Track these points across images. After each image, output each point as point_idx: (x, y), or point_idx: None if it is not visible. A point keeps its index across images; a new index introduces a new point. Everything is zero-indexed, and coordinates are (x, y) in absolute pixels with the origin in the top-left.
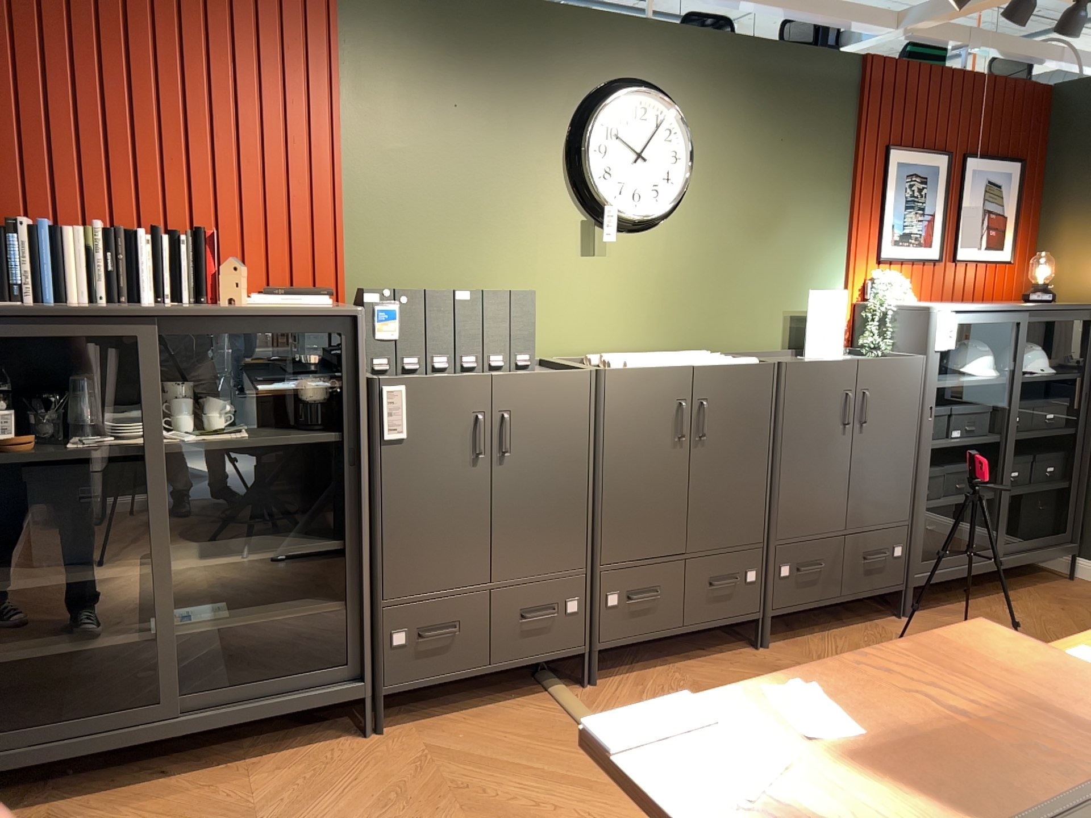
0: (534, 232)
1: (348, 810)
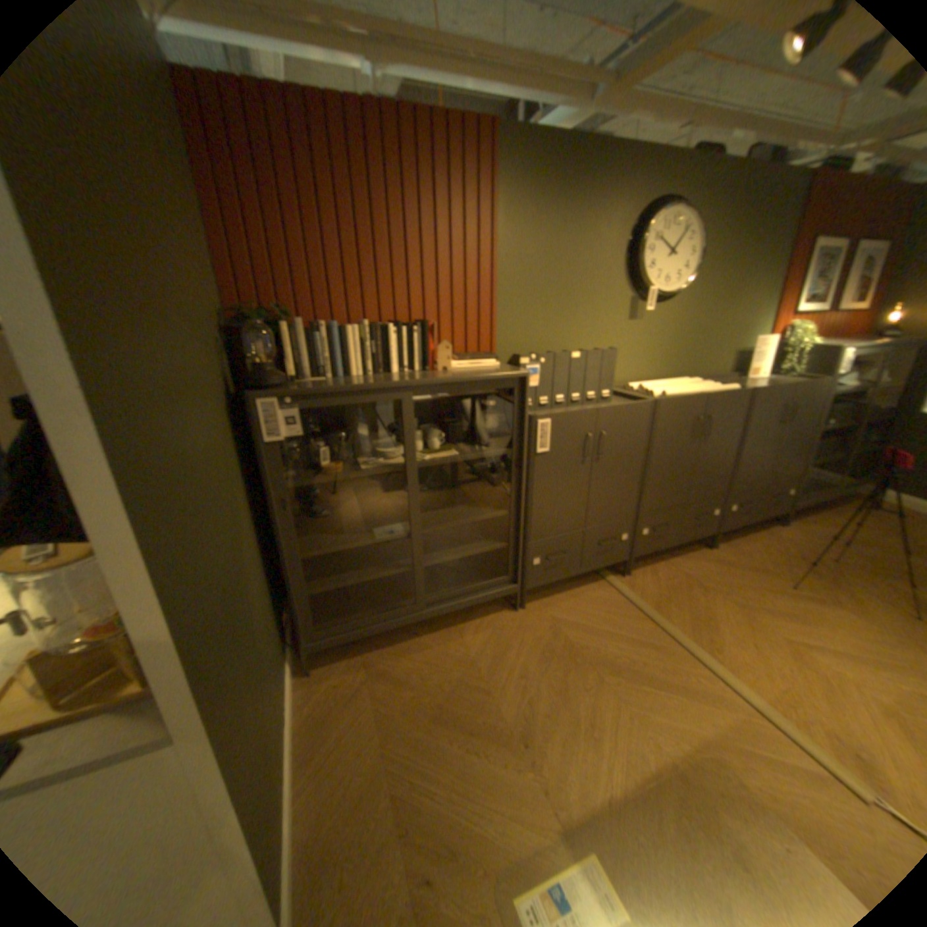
0: (603, 306)
1: (528, 663)
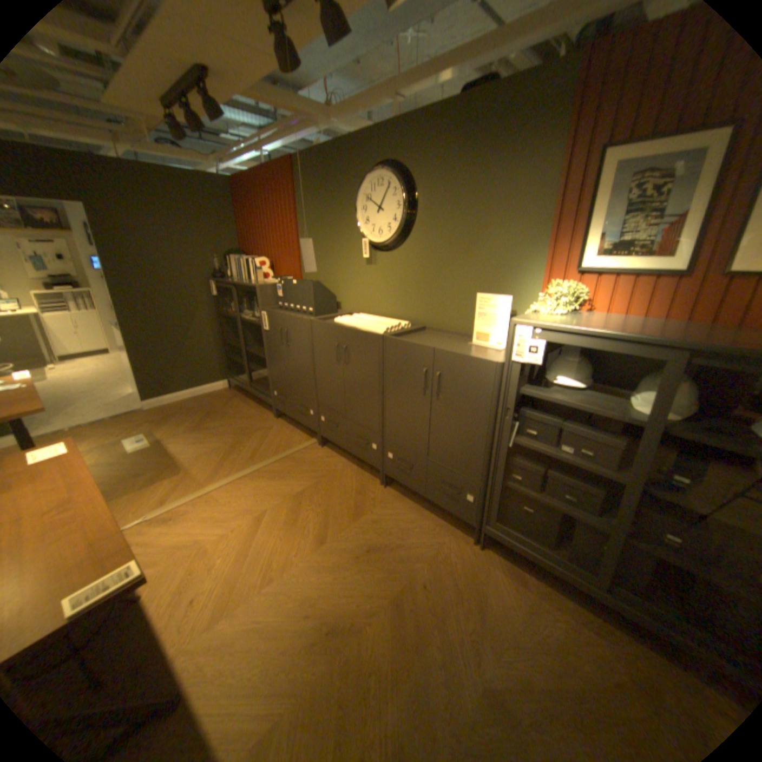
0: (349, 254)
1: (238, 425)
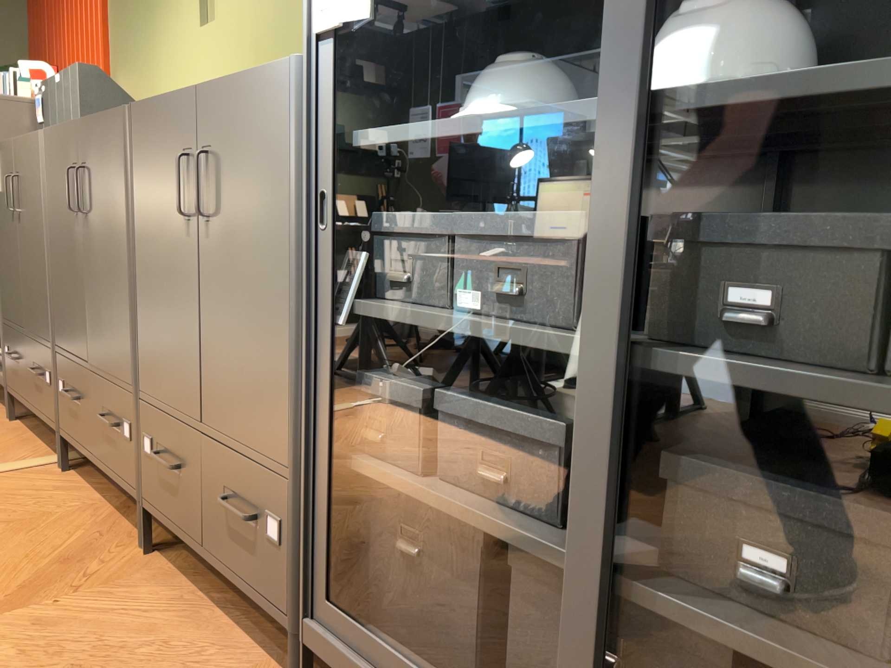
0: (175, 16)
1: None
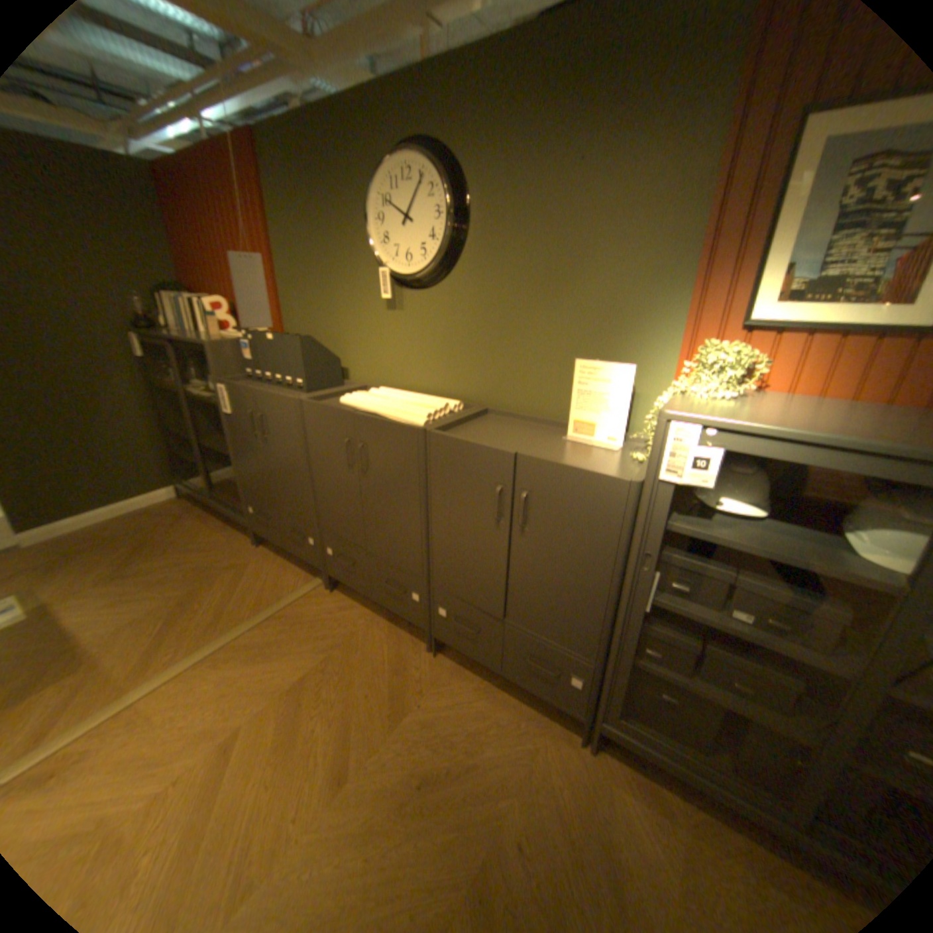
0: (357, 292)
1: (191, 563)
